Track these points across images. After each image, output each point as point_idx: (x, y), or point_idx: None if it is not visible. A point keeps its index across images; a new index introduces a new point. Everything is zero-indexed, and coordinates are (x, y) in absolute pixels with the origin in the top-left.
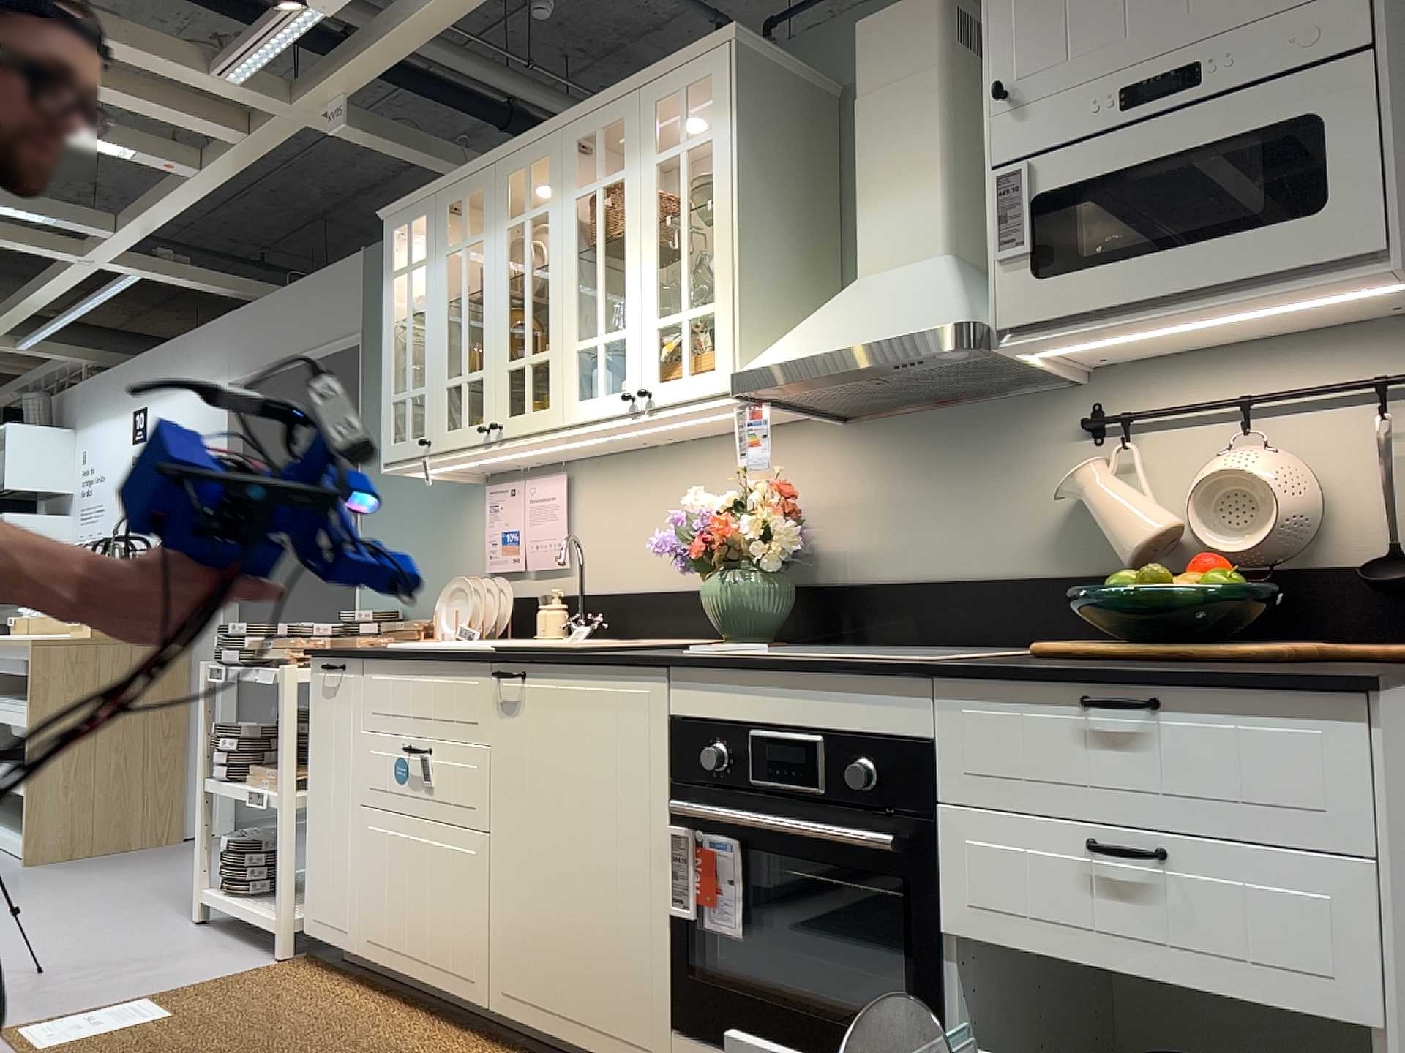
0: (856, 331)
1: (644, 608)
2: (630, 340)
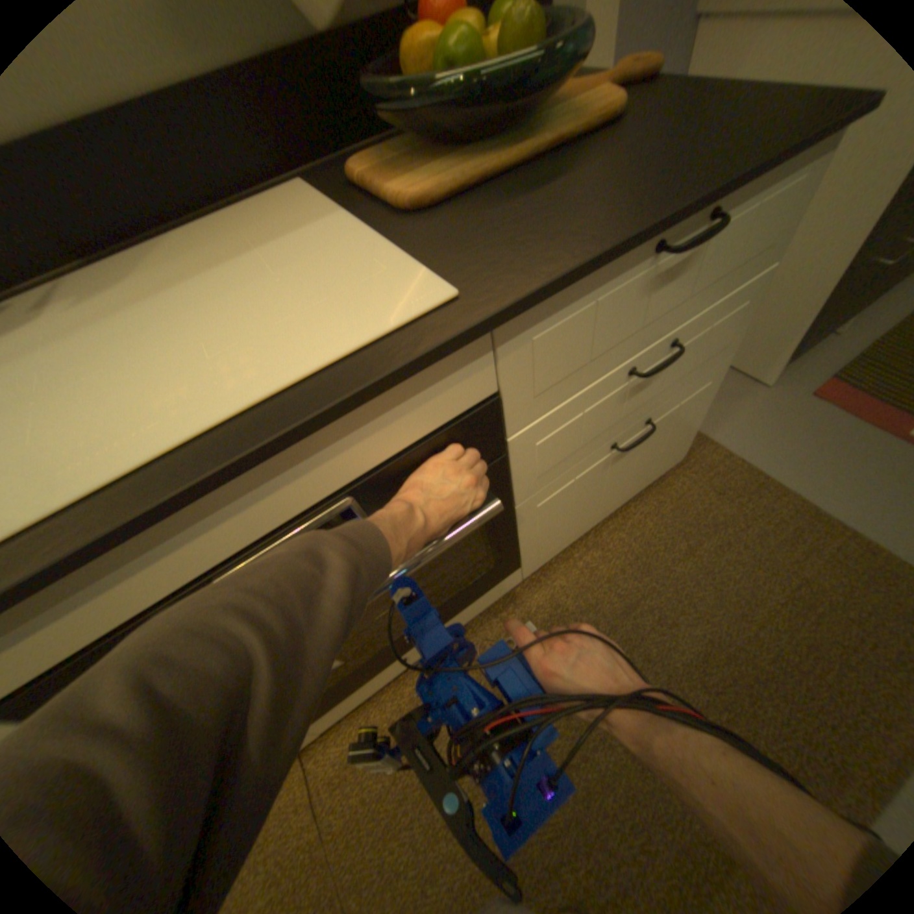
0: None
1: None
2: None
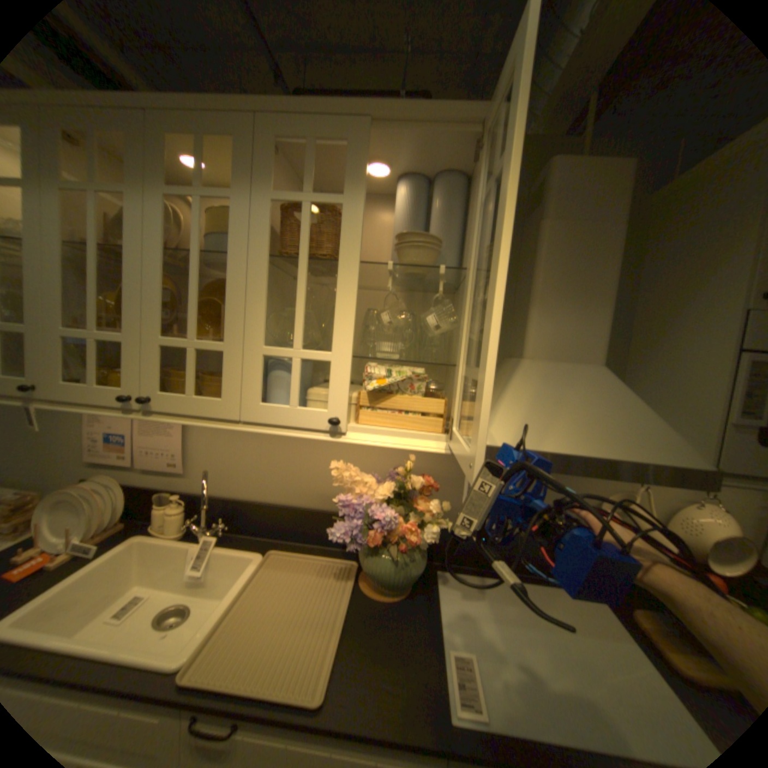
0: (597, 437)
1: (261, 514)
2: (337, 365)
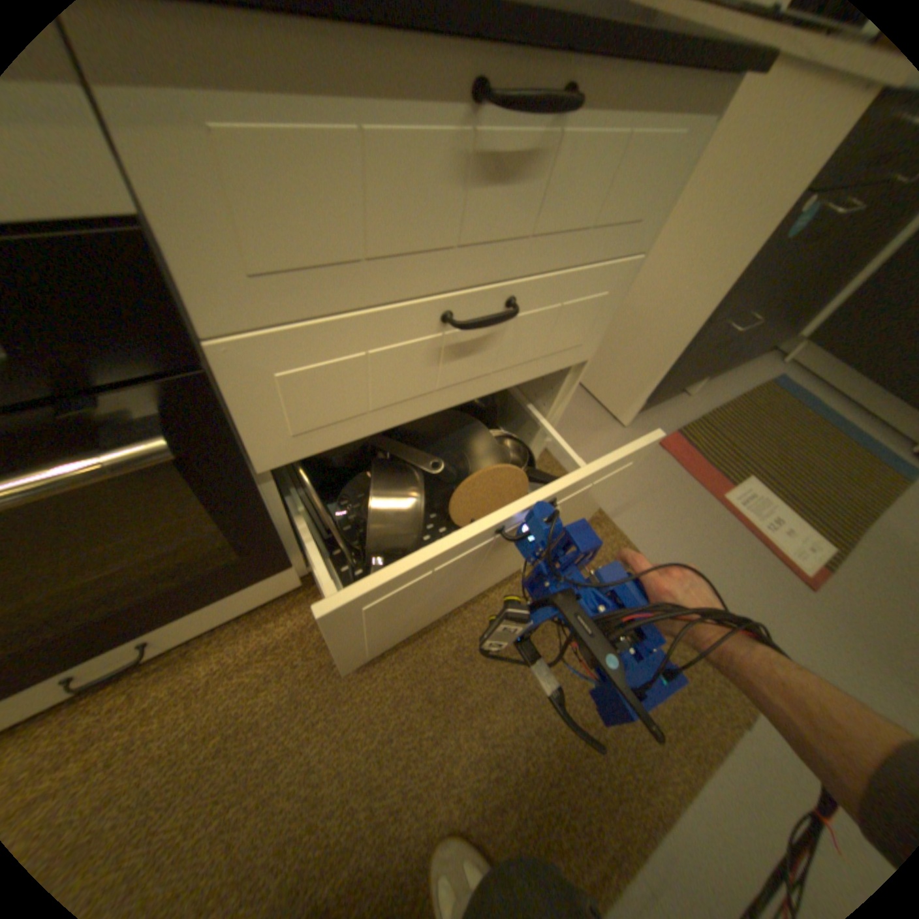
0: None
1: None
2: None
